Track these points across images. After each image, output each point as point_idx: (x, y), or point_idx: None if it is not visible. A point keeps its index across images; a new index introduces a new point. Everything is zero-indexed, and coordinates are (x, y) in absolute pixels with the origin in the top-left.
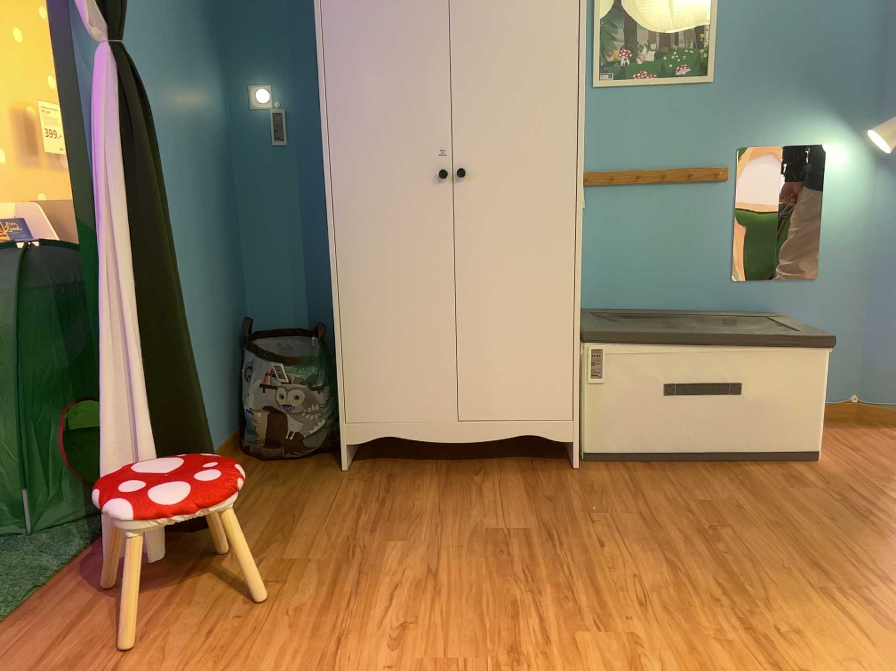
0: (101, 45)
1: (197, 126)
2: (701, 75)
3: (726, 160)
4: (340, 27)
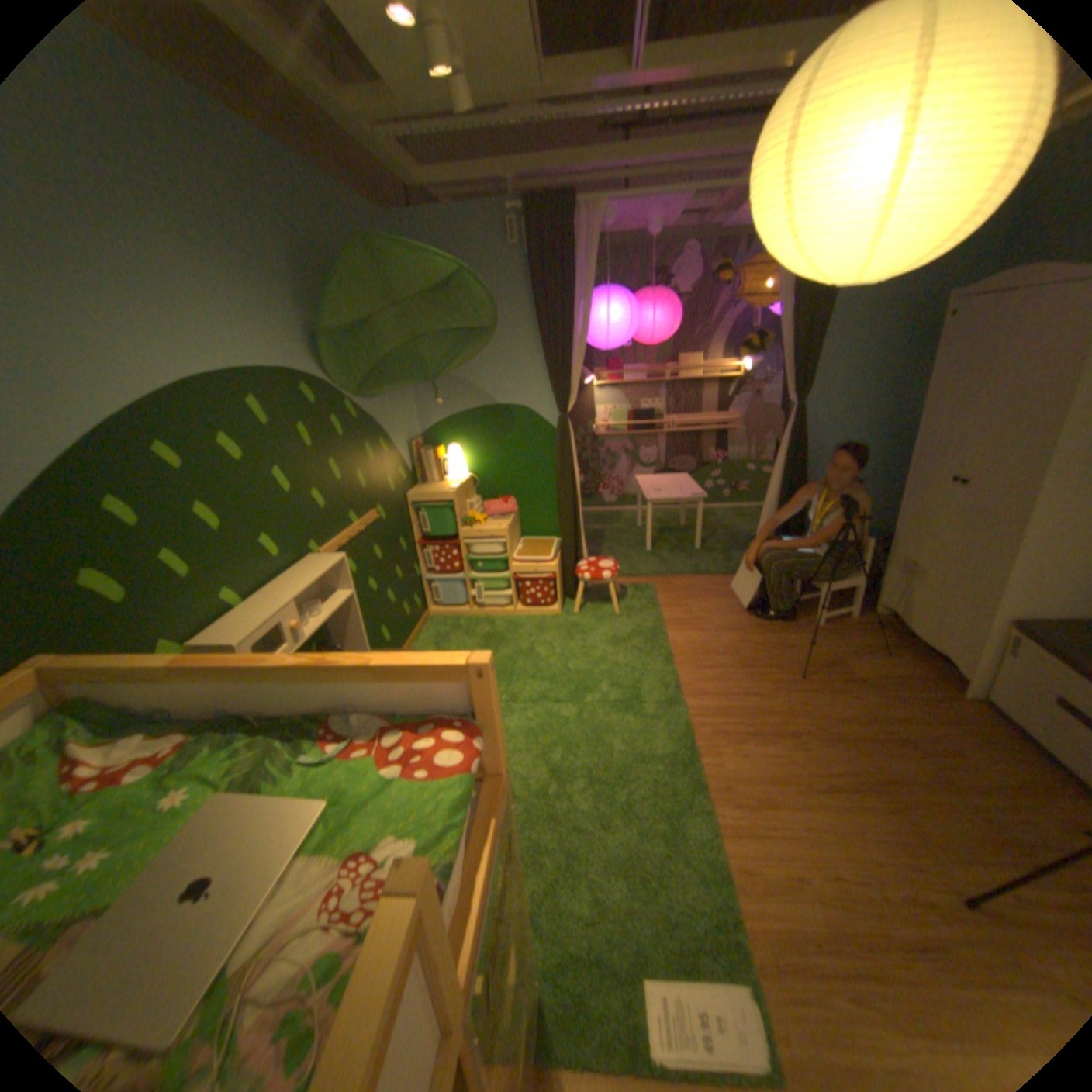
0: (793, 407)
1: (900, 417)
2: None
3: None
4: (938, 382)
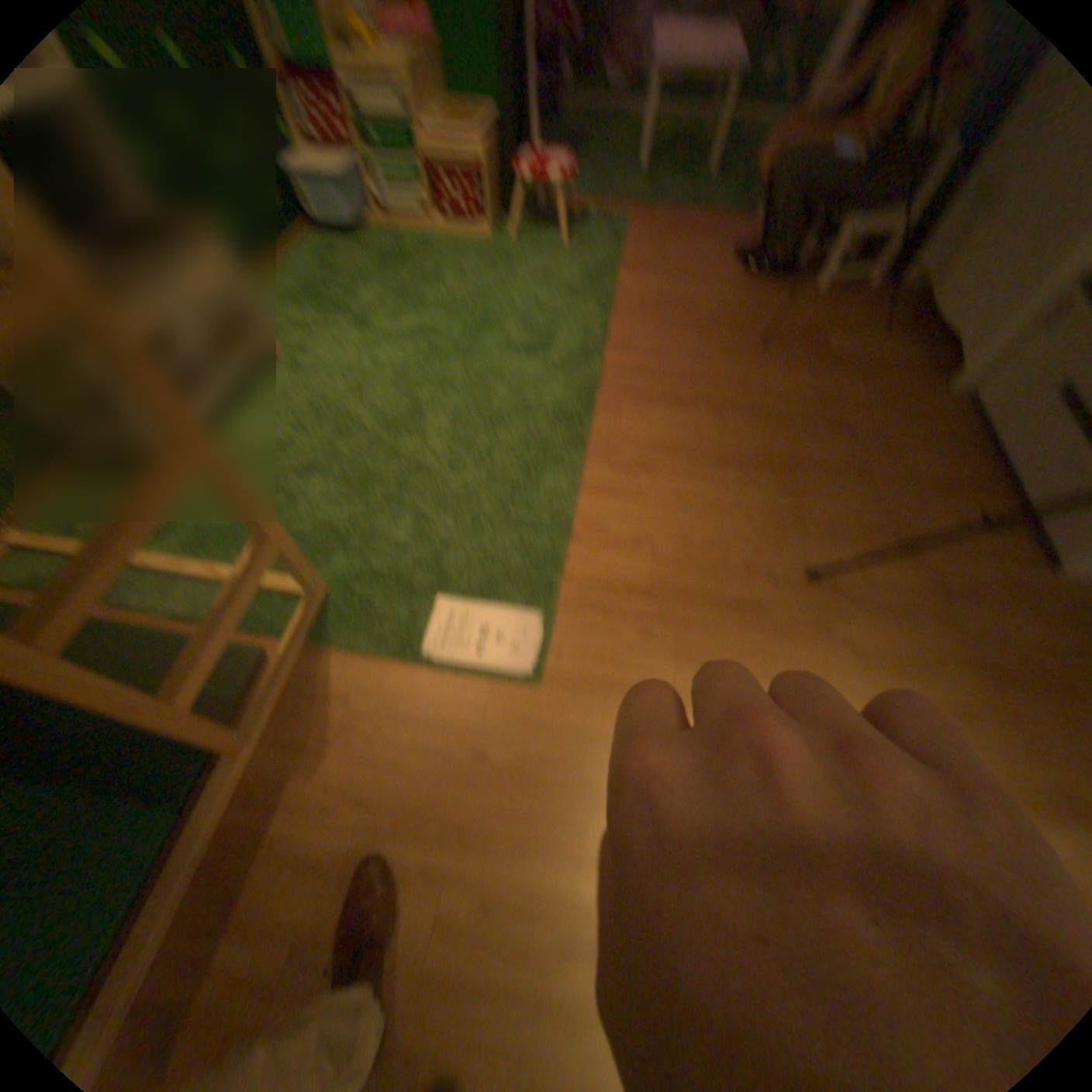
0: None
1: None
2: None
3: None
4: None
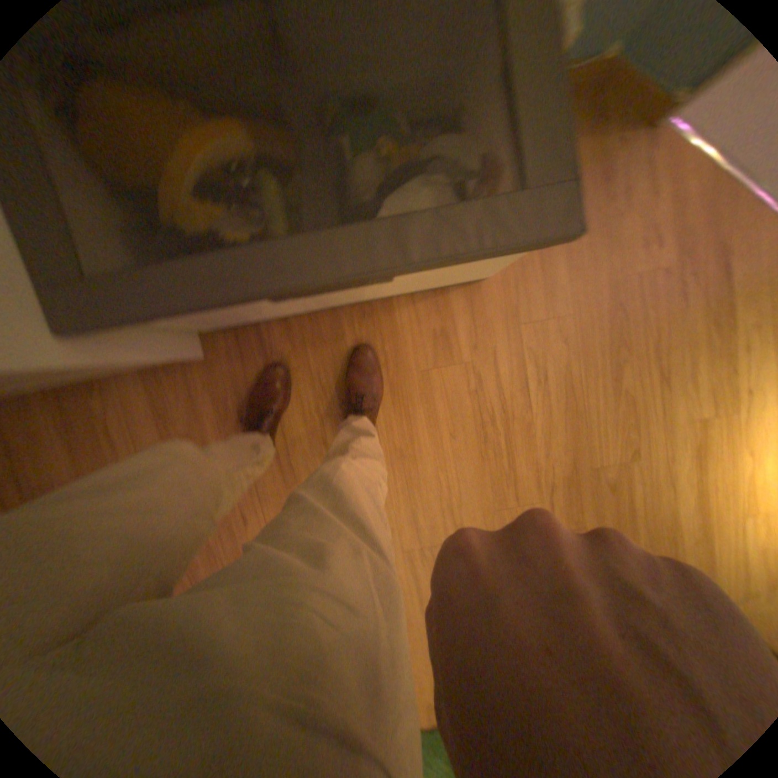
0: None
1: None
2: None
3: None
4: None
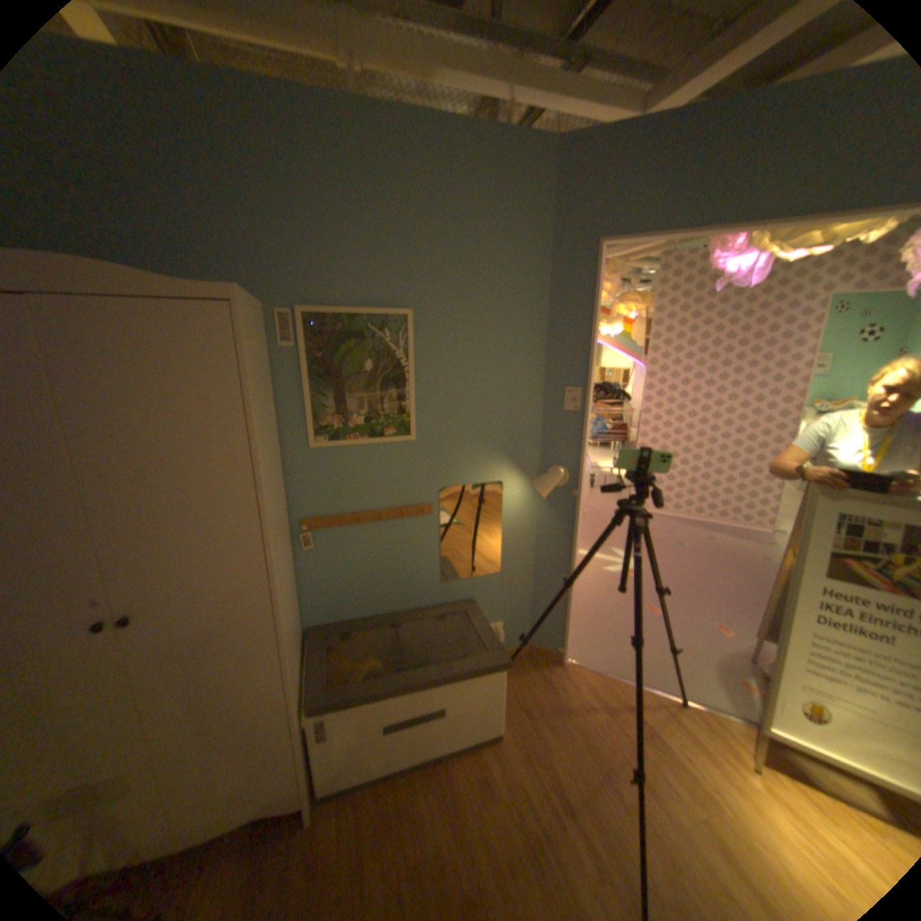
0: None
1: None
2: (405, 435)
3: (430, 498)
4: None
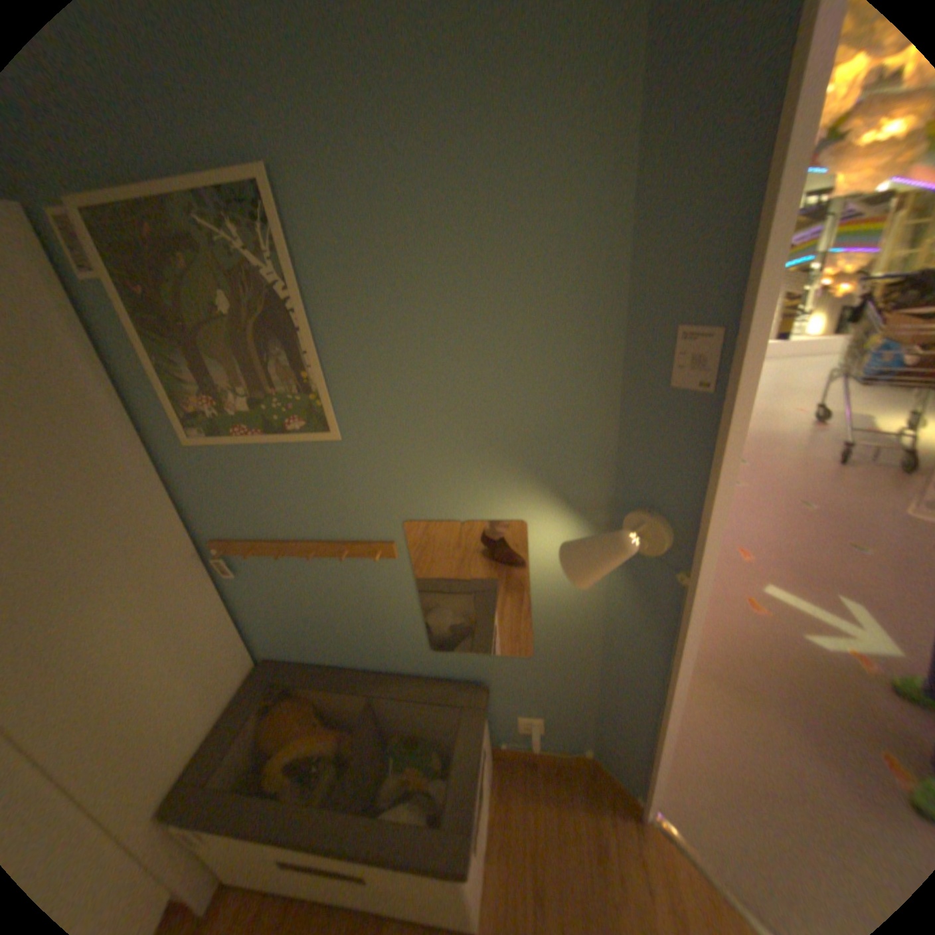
0: None
1: None
2: (324, 430)
3: (392, 533)
4: None
